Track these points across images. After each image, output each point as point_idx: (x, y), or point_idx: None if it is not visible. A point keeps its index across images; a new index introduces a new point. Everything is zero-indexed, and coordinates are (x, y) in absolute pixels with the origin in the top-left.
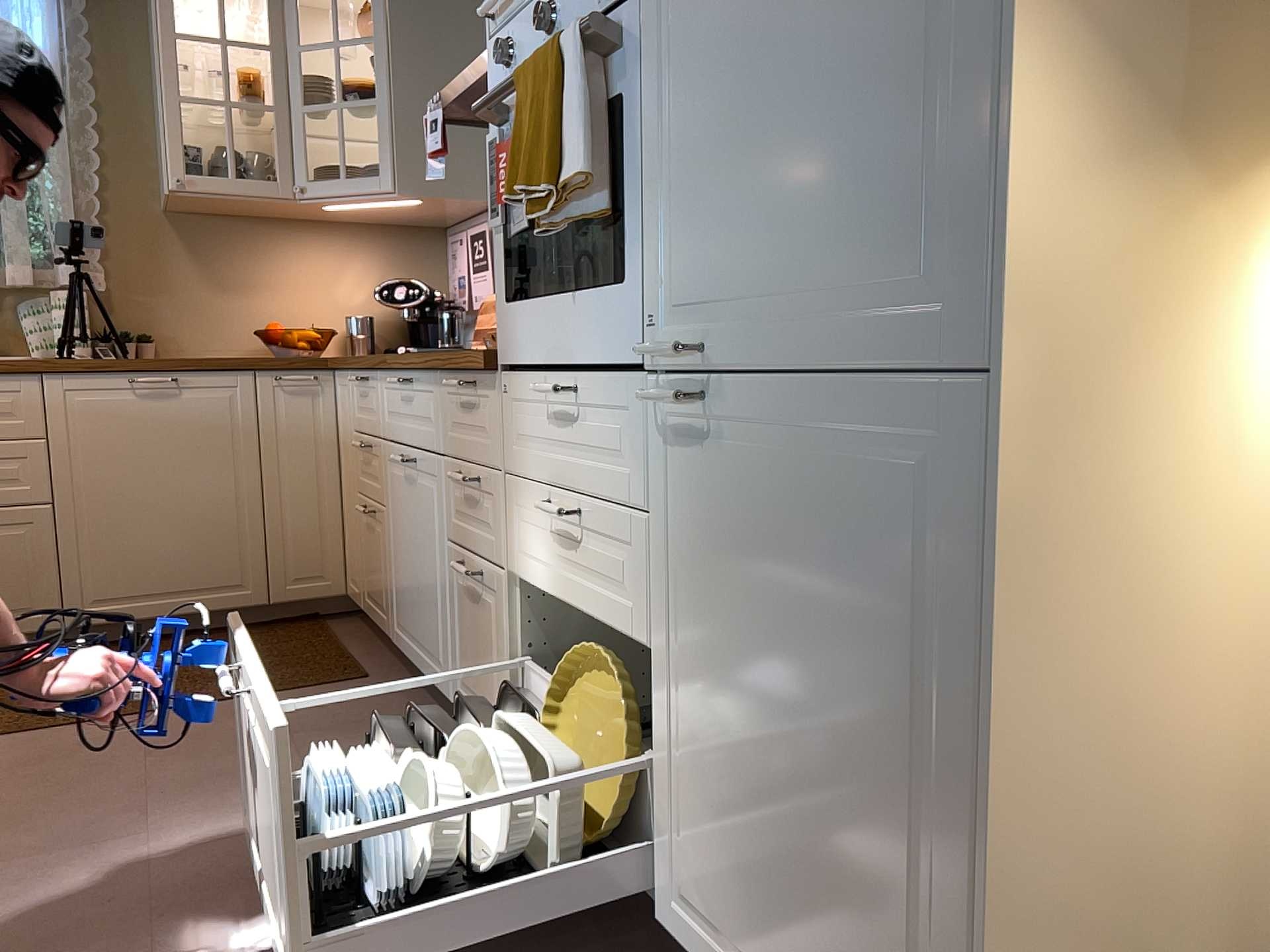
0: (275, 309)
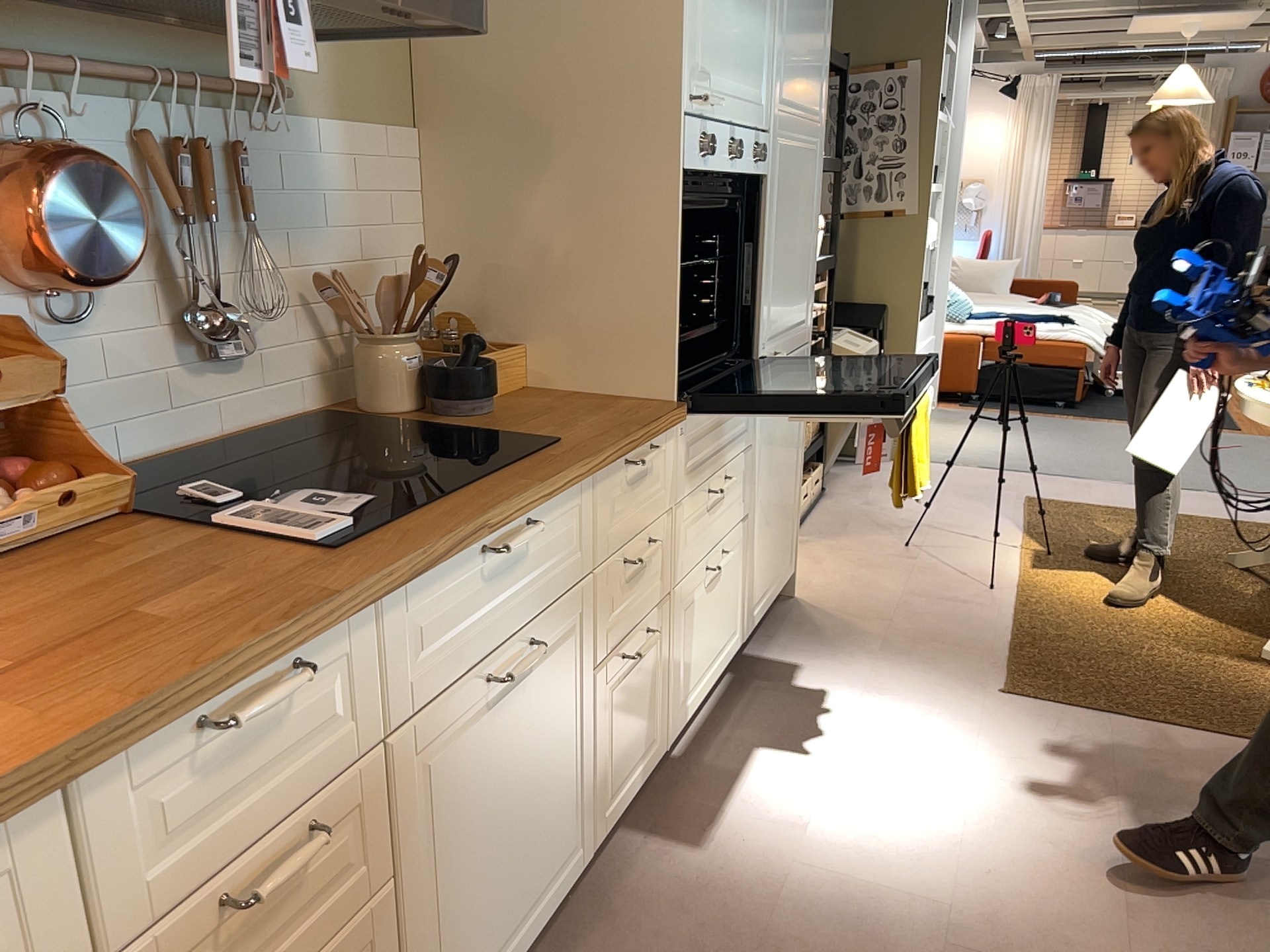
0: None
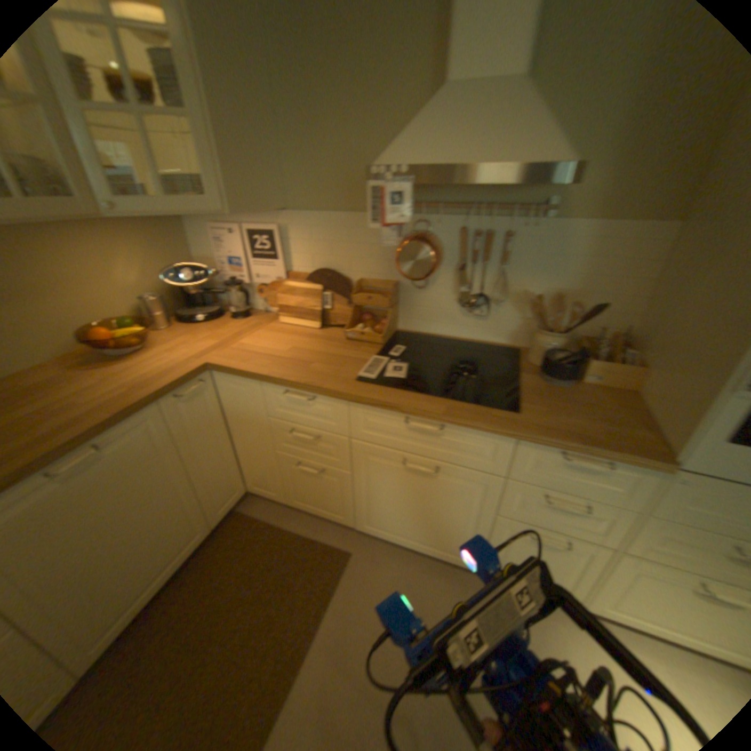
0: (68, 307)
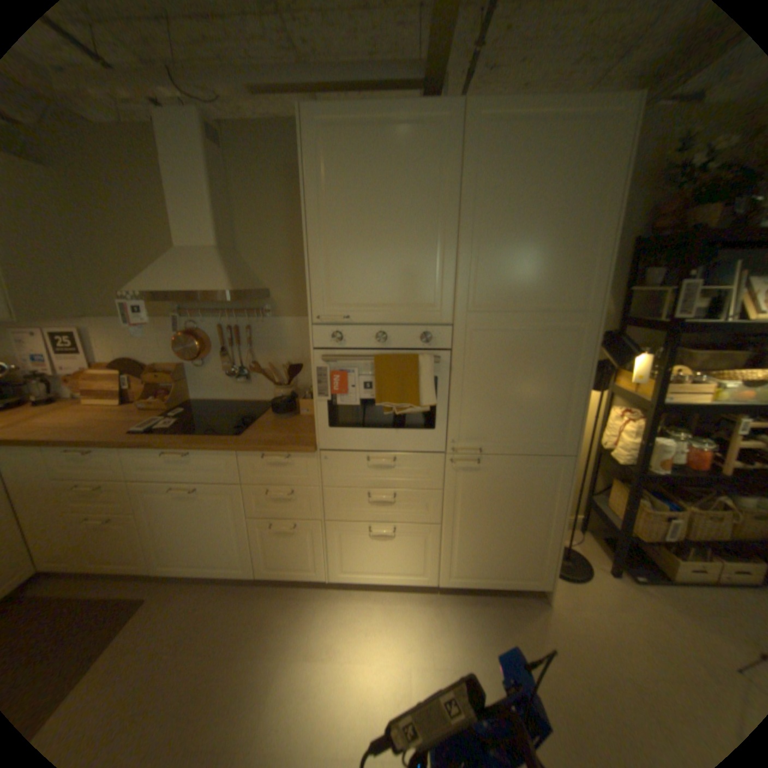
0: None
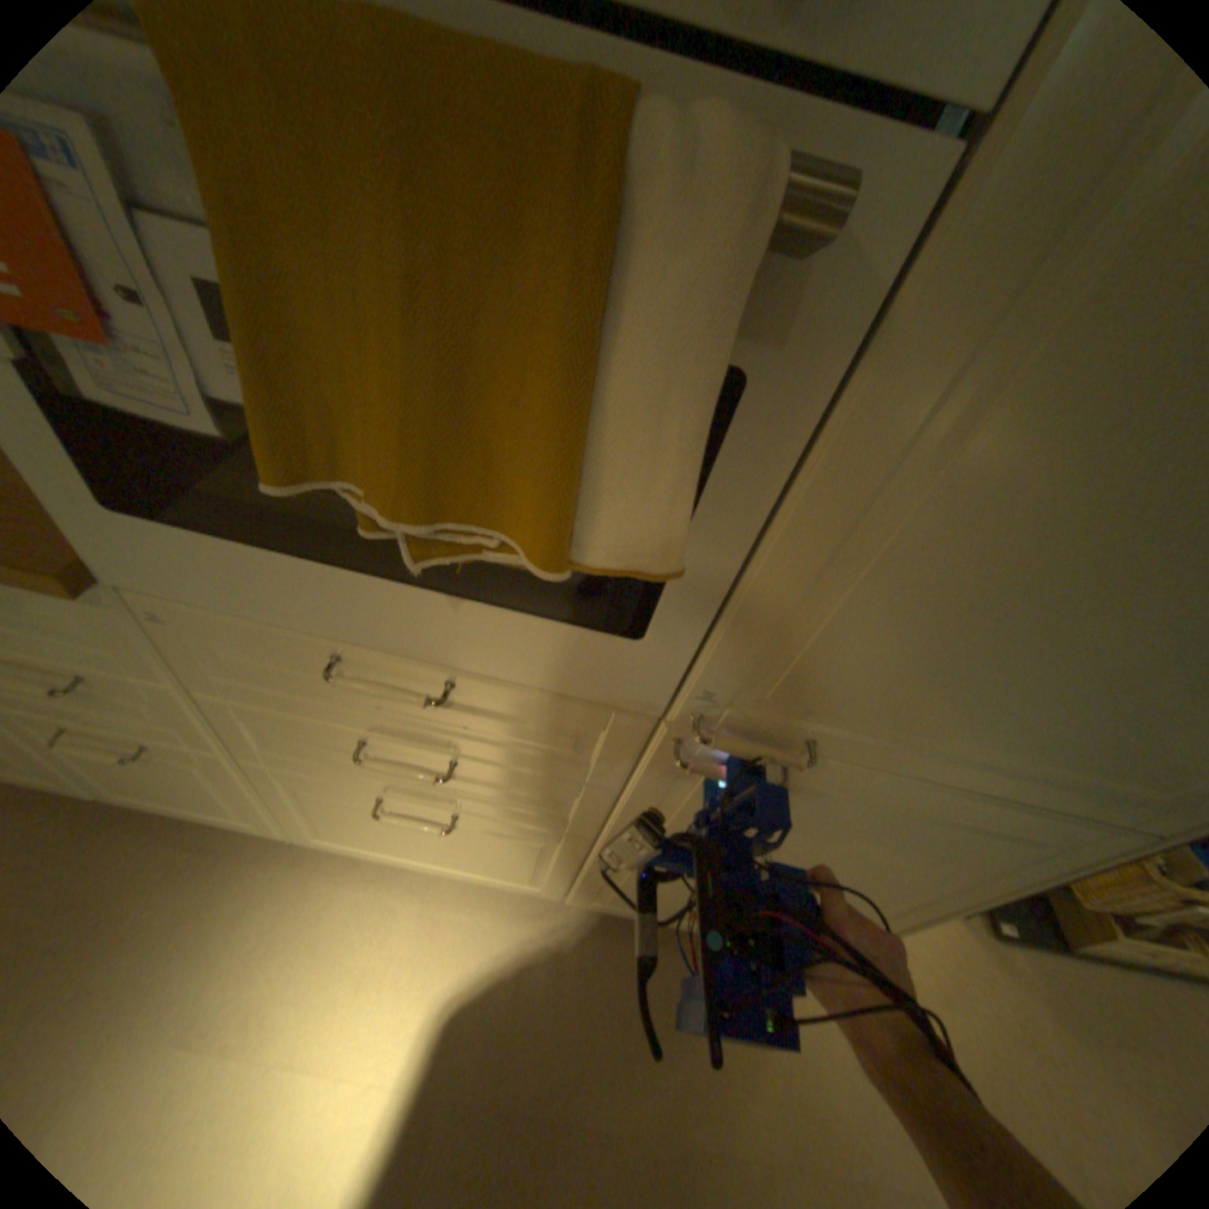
0: None
